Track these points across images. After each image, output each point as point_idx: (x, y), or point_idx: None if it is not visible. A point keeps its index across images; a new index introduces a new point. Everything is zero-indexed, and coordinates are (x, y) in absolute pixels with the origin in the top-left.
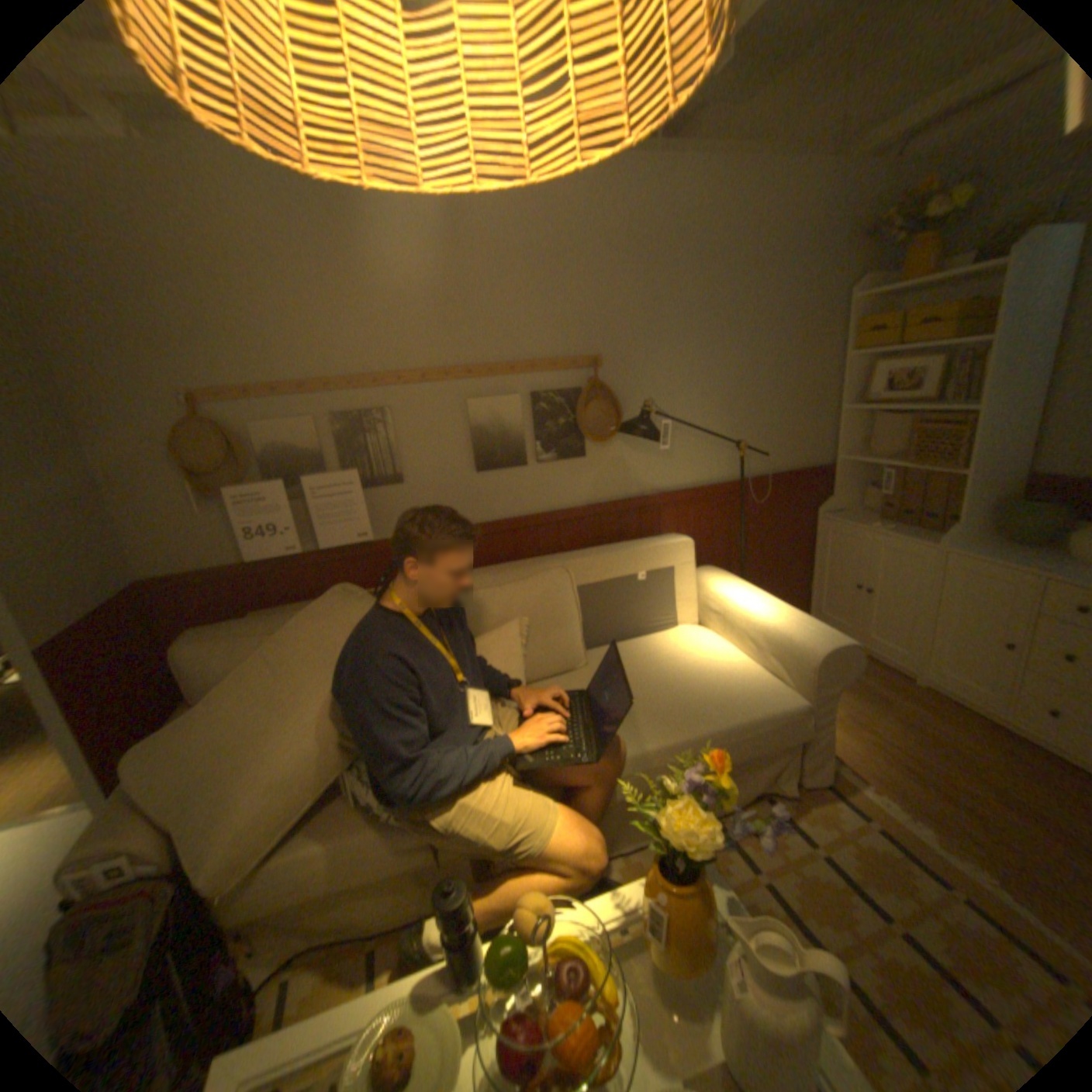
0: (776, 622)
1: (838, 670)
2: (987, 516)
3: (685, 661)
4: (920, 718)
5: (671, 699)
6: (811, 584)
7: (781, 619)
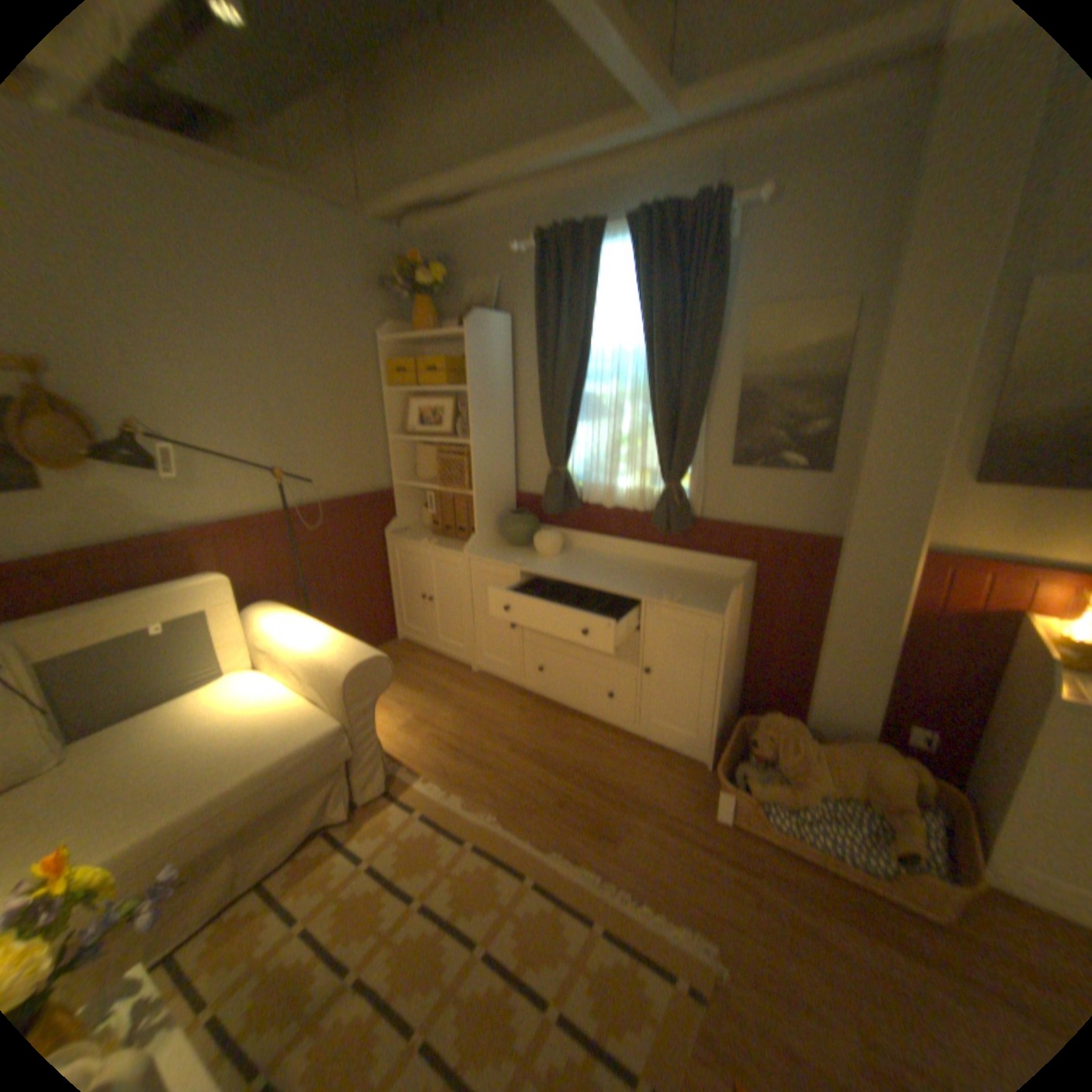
0: (313, 650)
1: (364, 683)
2: (495, 527)
3: (214, 717)
4: (469, 699)
5: (175, 771)
6: (392, 600)
7: (318, 645)
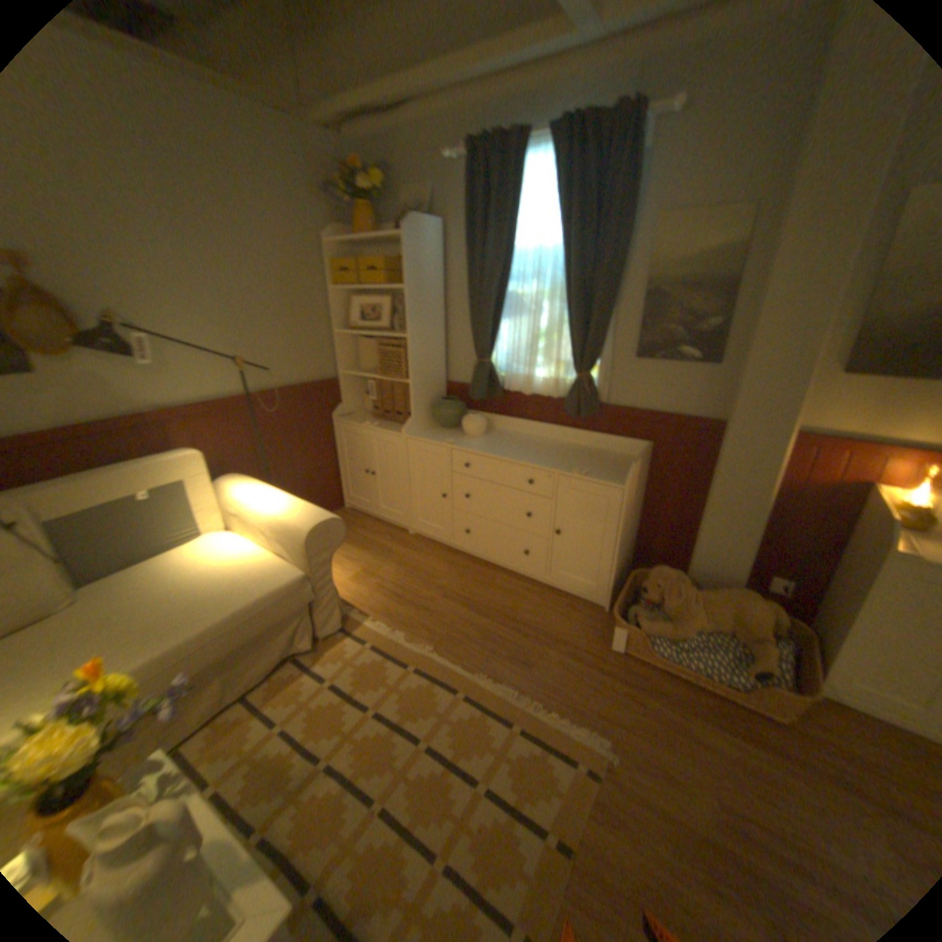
0: (278, 512)
1: (323, 540)
2: (428, 411)
3: (198, 566)
4: (408, 556)
5: (170, 608)
6: (340, 474)
7: (282, 508)
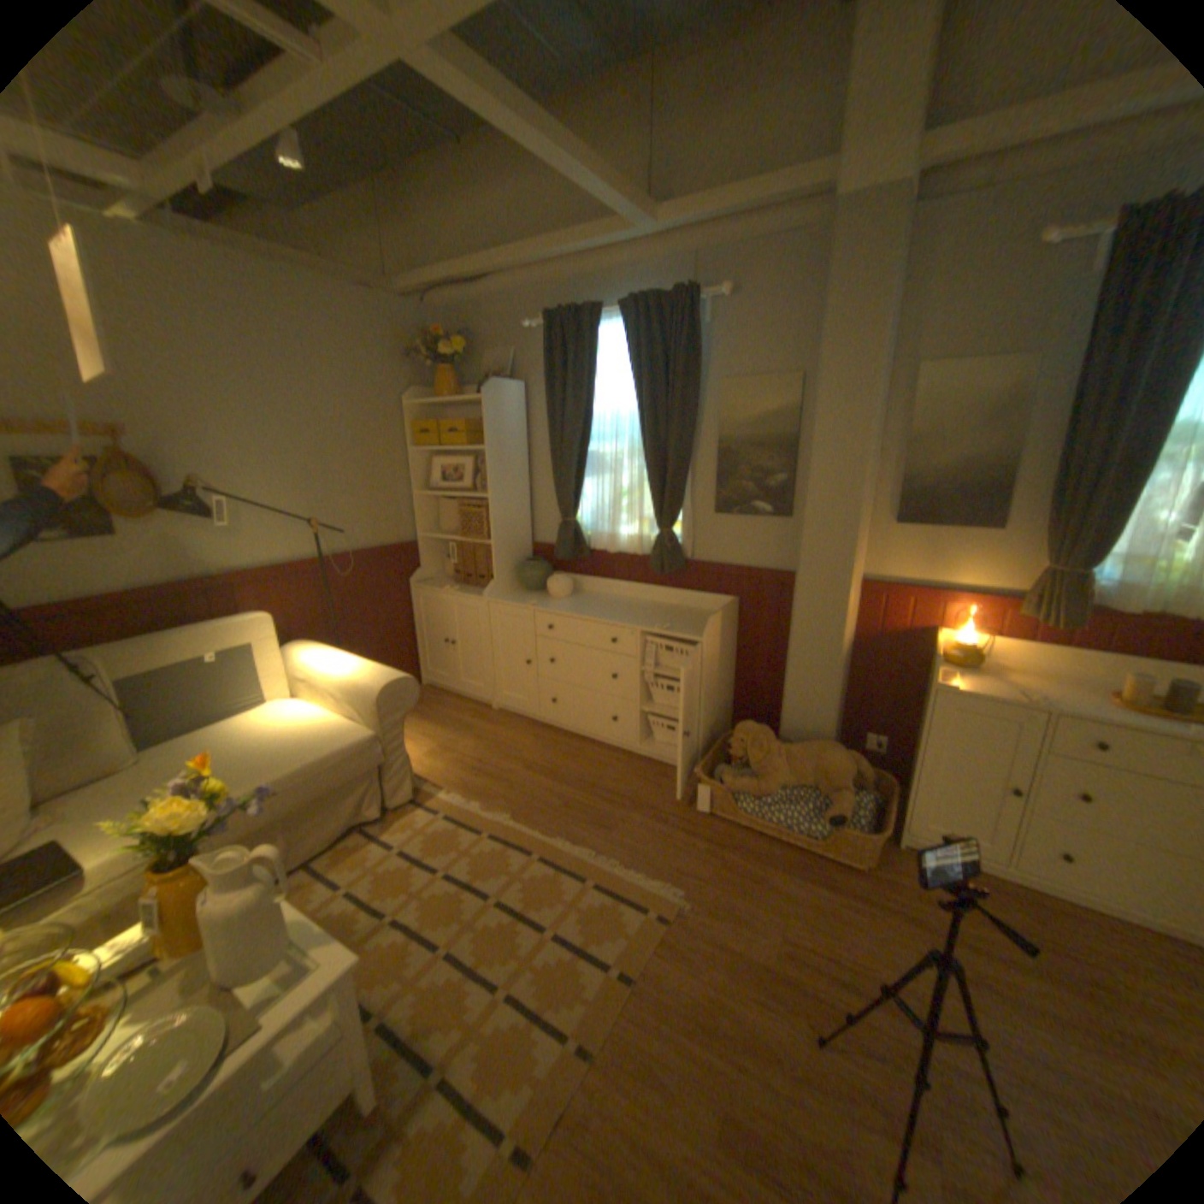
0: (348, 674)
1: (394, 699)
2: (512, 574)
3: (264, 729)
4: (489, 731)
5: (238, 764)
6: (416, 646)
7: (353, 670)
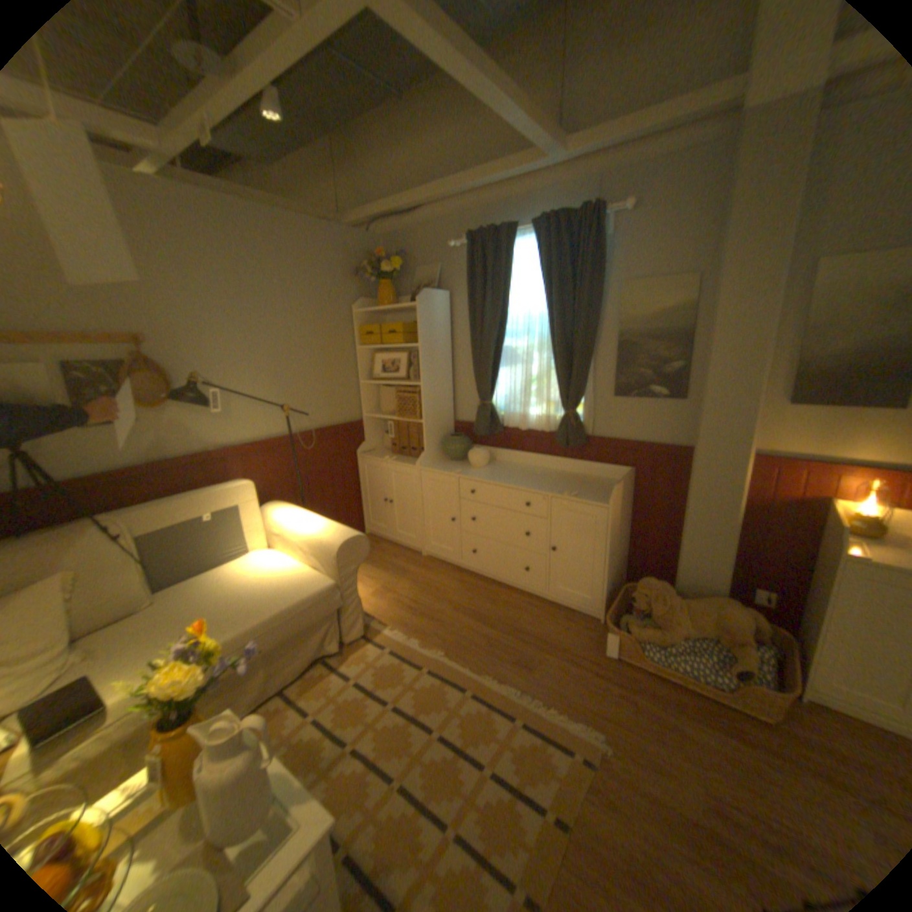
0: (313, 531)
1: (349, 554)
2: (438, 446)
3: (247, 577)
4: (420, 575)
5: (227, 608)
6: (361, 503)
7: (316, 528)
